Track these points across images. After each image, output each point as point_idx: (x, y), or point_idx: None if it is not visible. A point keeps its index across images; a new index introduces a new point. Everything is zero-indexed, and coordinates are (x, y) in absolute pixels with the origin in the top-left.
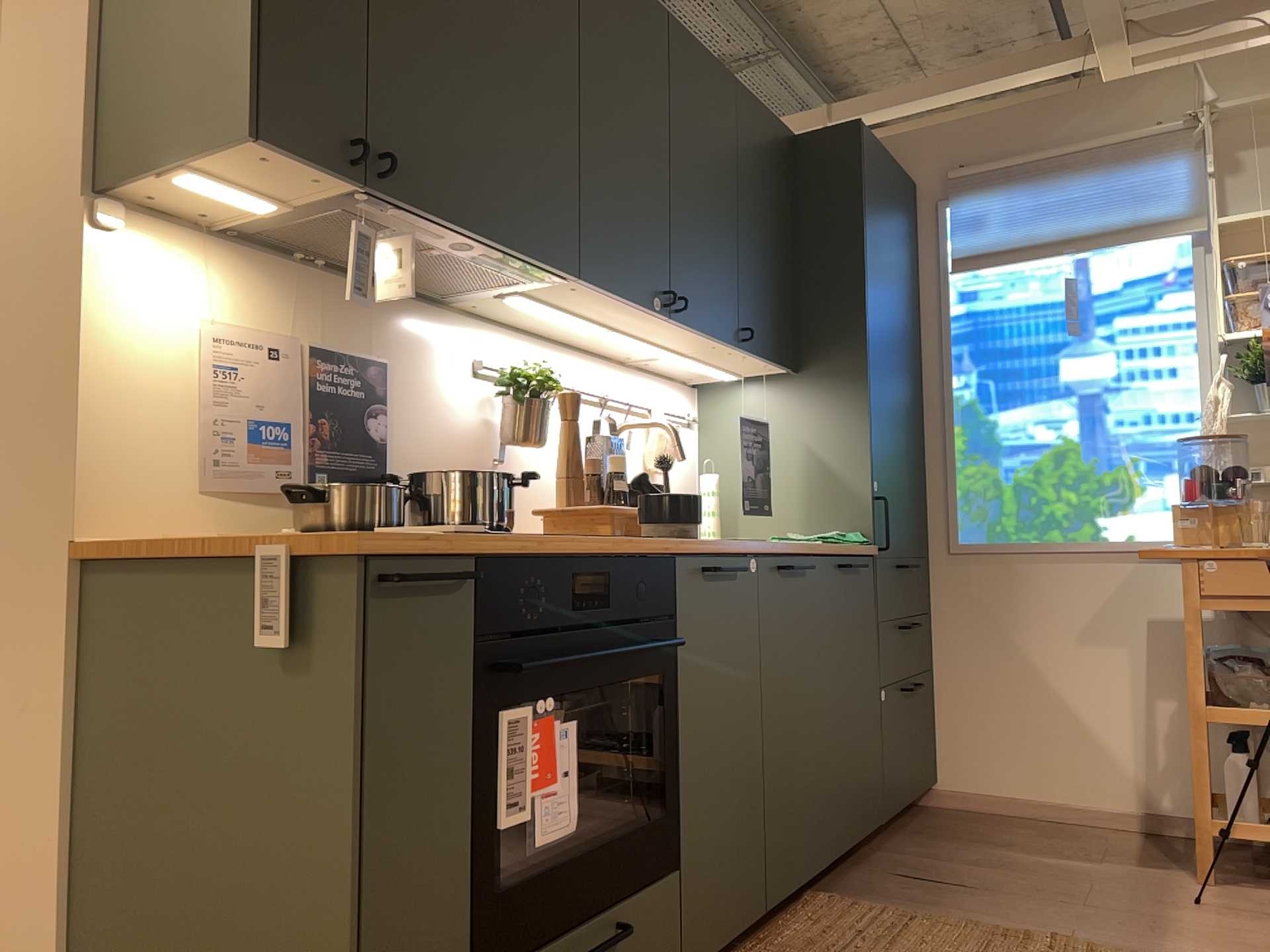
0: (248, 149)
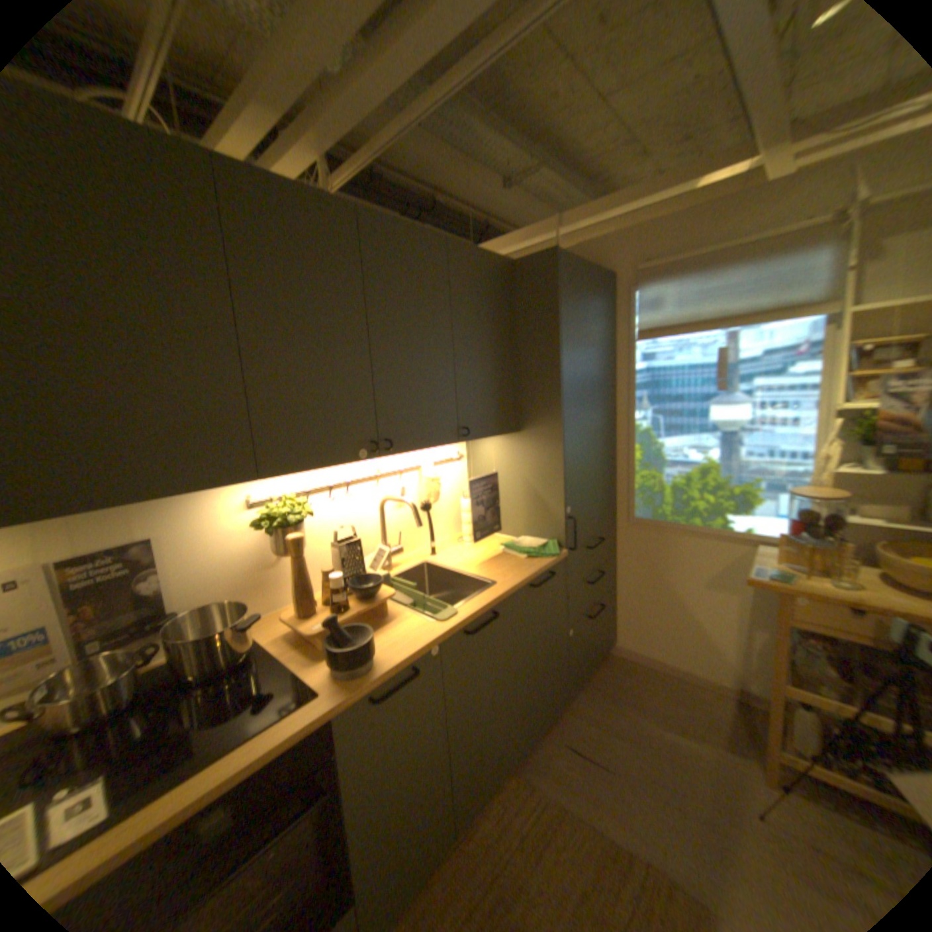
0: None
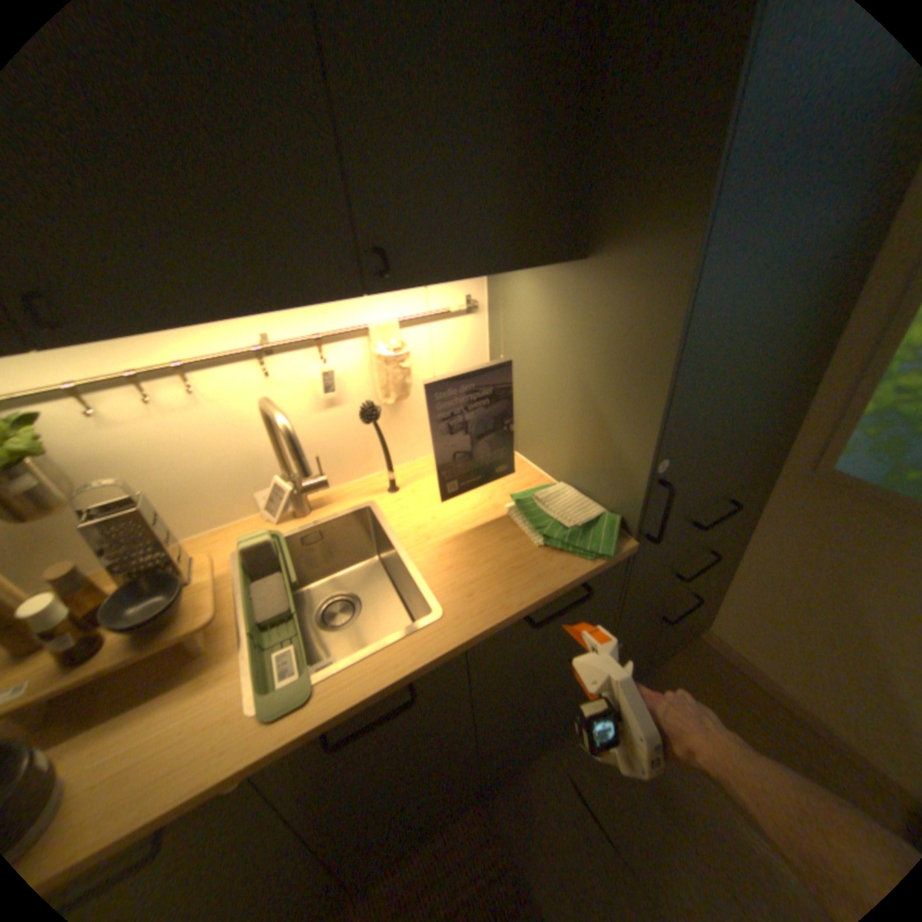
0: None
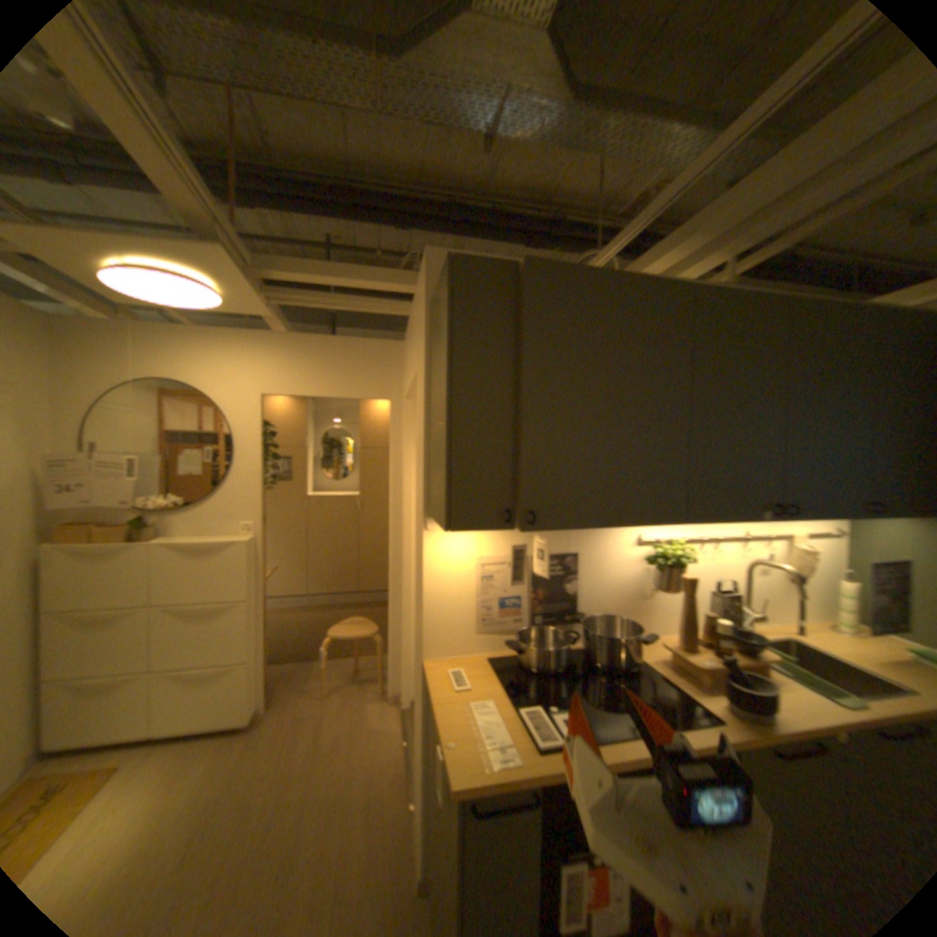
0: (451, 529)
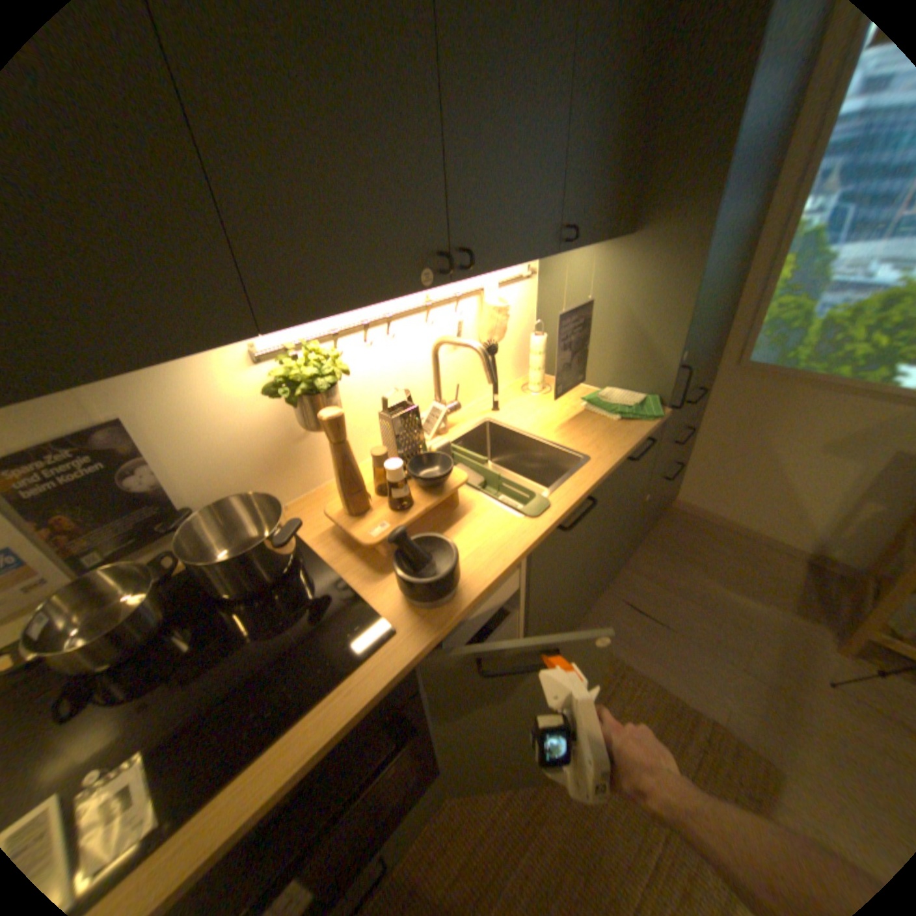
0: None
